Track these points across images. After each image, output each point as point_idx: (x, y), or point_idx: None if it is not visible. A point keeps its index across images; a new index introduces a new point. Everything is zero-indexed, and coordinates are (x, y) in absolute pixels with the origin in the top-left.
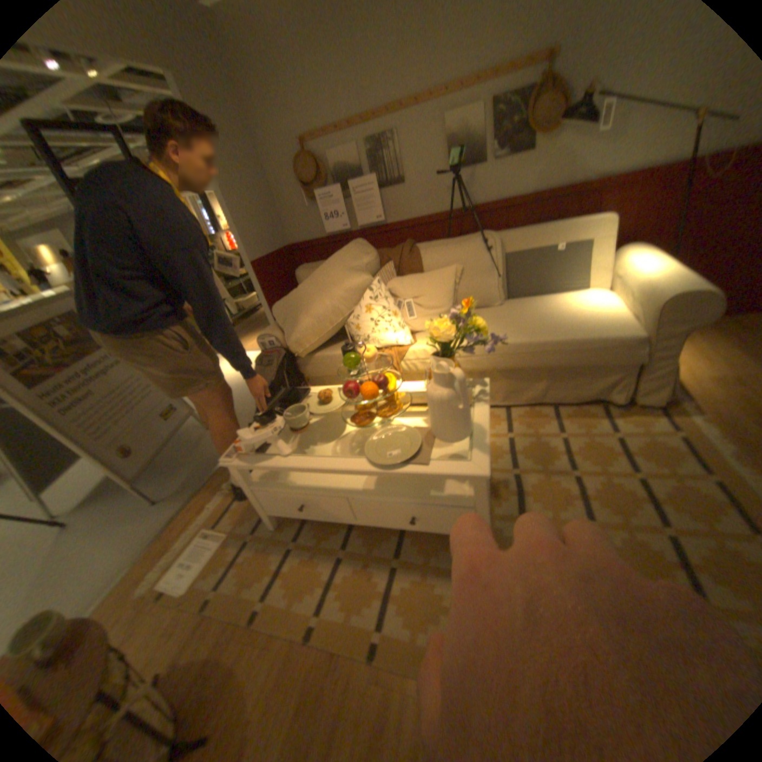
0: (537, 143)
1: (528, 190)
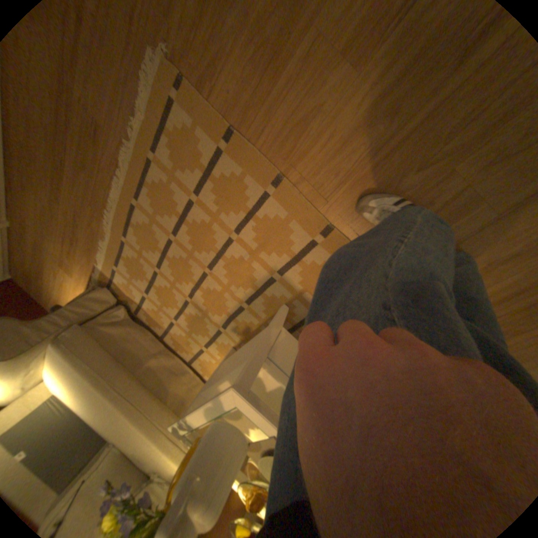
0: None
1: None
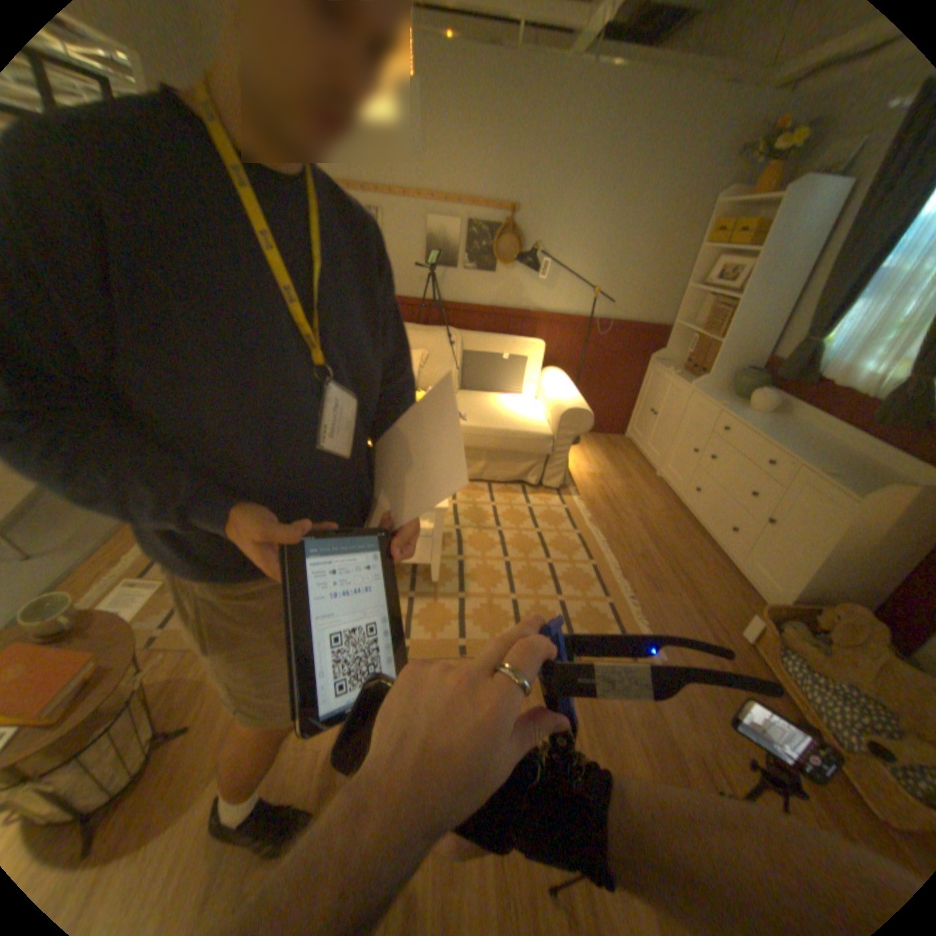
0: (497, 269)
1: (486, 303)
